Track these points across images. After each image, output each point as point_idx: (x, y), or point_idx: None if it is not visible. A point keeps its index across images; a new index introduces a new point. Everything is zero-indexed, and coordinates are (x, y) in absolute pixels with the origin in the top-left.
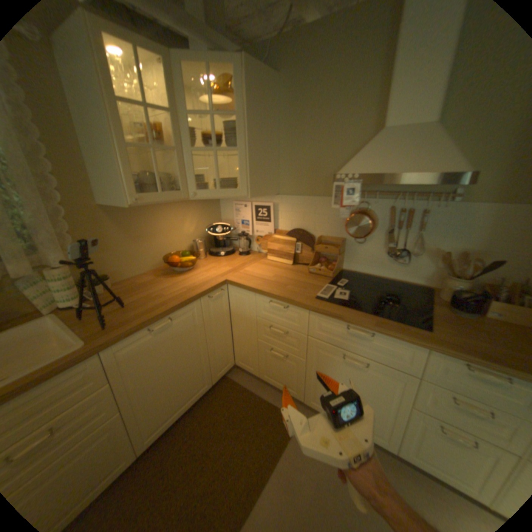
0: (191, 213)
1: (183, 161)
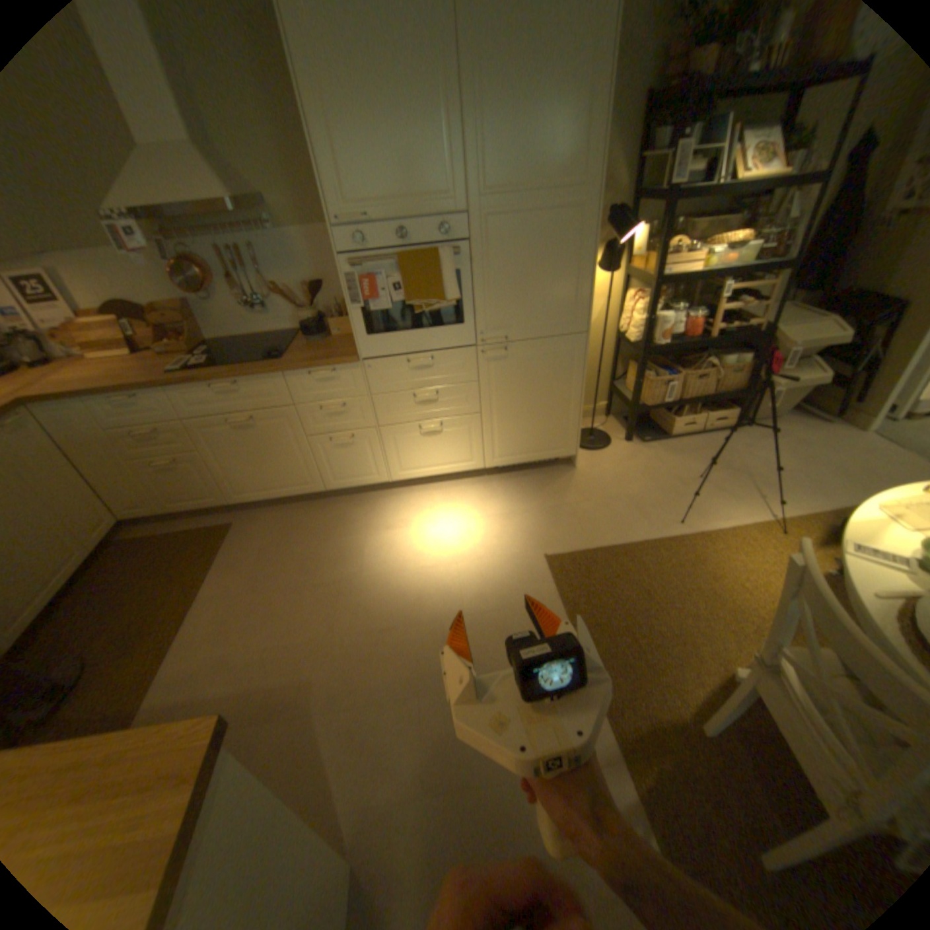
0: None
1: None
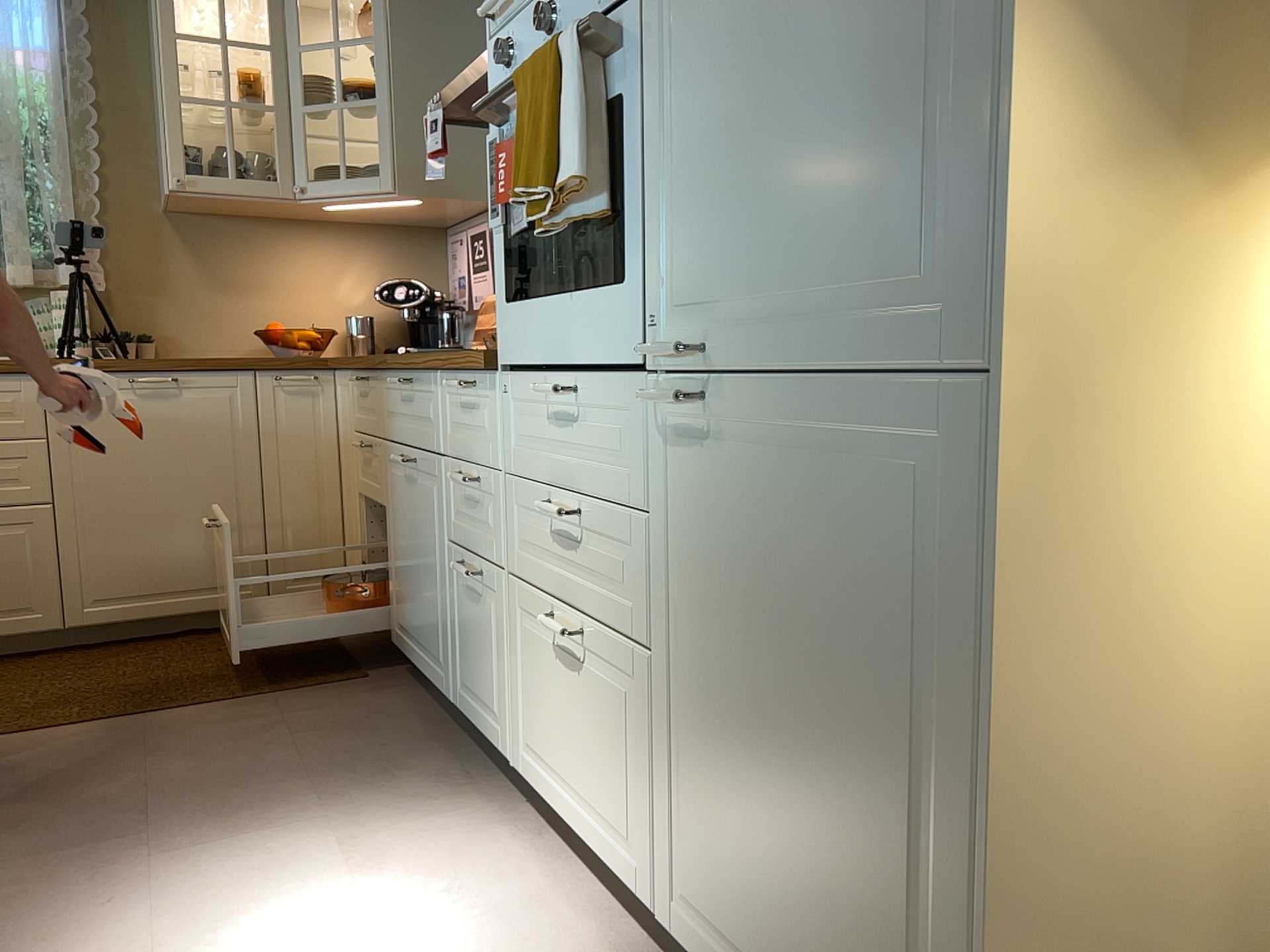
0: (358, 260)
1: (293, 132)
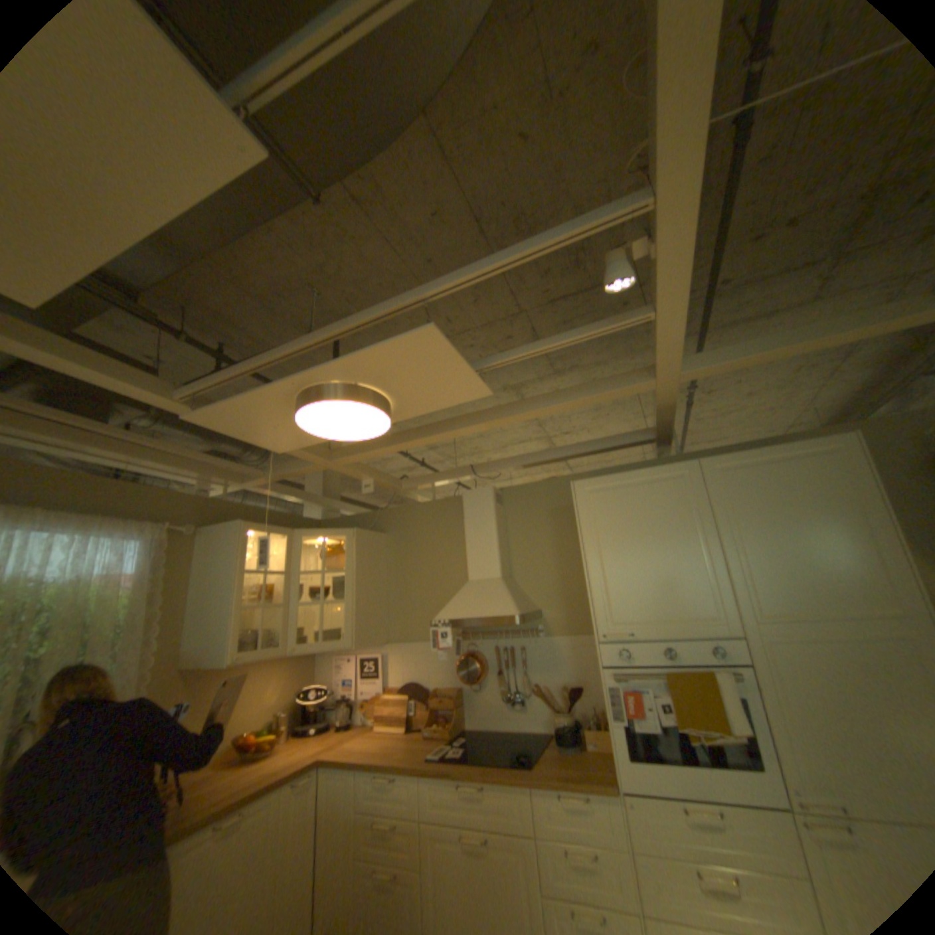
0: (276, 678)
1: (286, 618)
